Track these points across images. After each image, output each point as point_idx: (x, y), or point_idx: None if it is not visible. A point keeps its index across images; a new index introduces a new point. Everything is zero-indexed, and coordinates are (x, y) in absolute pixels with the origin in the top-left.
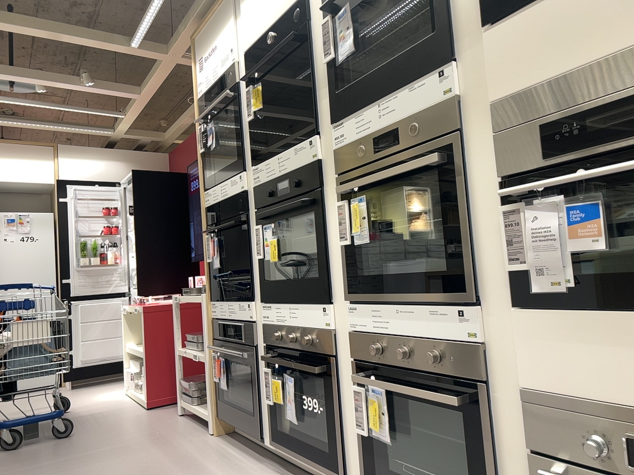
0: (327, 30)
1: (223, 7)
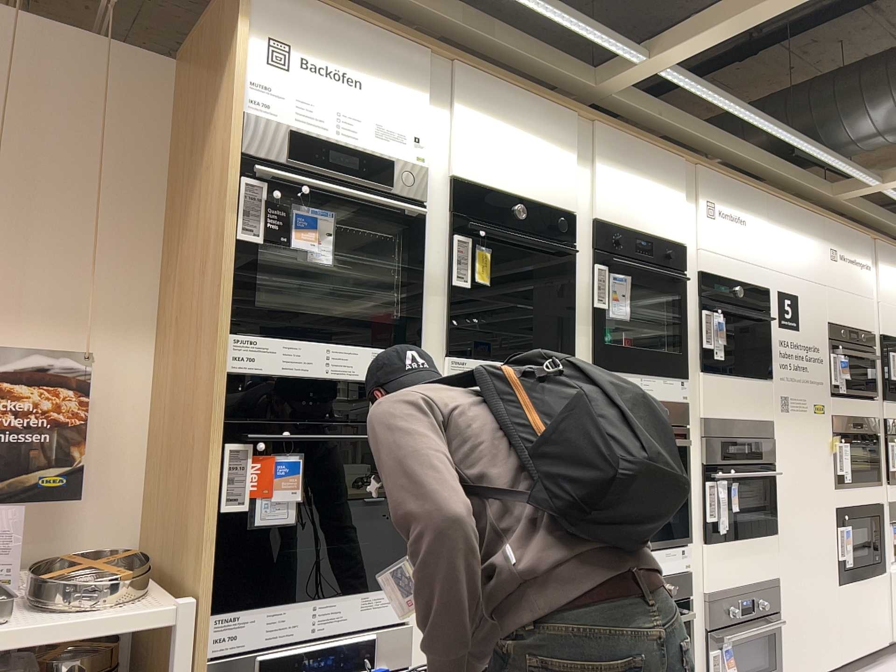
0: (605, 279)
1: (405, 52)
